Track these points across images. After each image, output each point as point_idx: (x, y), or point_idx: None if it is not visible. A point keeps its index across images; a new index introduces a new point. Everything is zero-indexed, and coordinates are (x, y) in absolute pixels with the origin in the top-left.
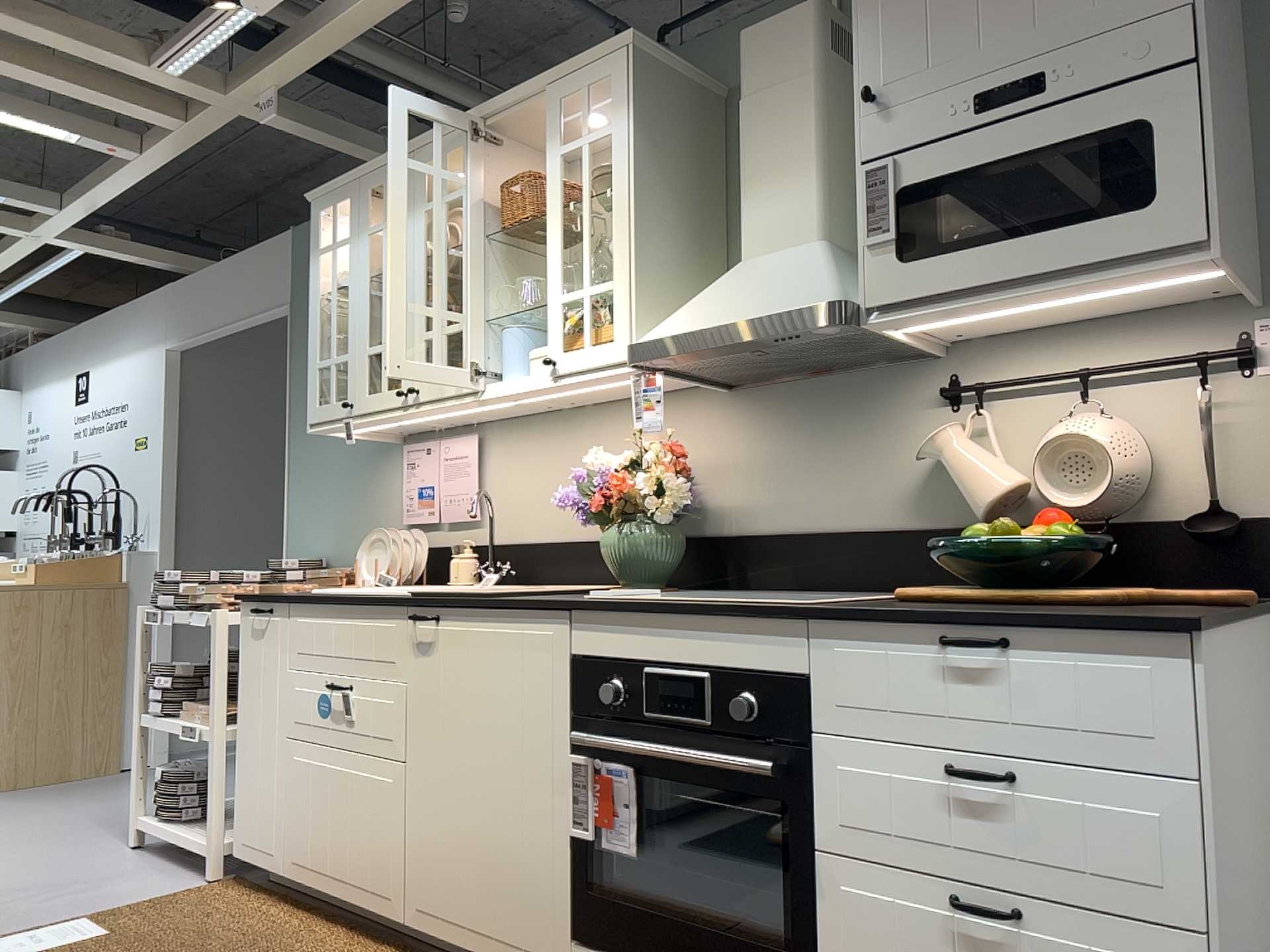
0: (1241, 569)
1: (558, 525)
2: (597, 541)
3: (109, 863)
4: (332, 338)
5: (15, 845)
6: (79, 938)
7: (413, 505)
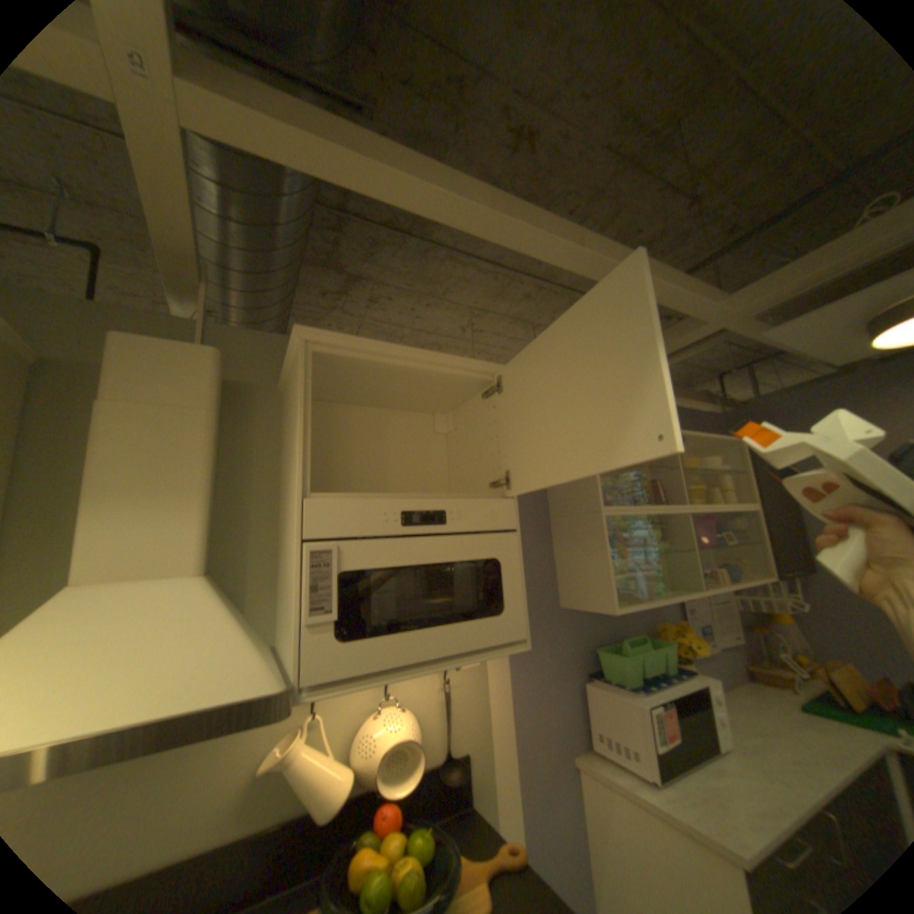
0: (460, 794)
1: None
2: None
3: None
4: None
5: None
6: None
7: None
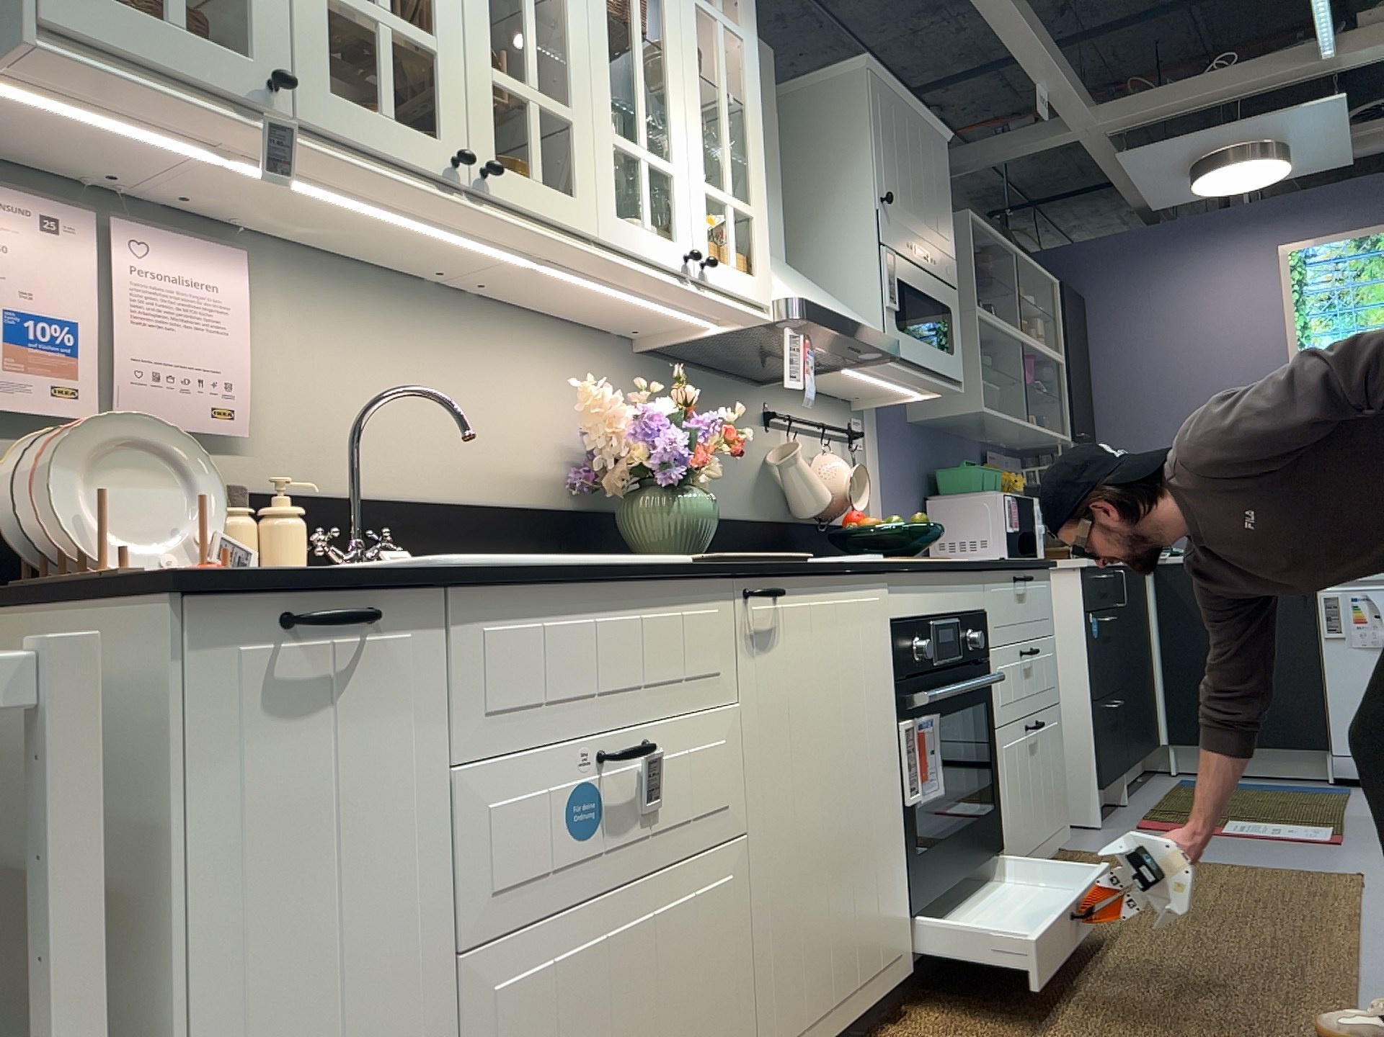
0: None
1: (428, 474)
2: (500, 507)
3: None
4: None
5: None
6: None
7: None
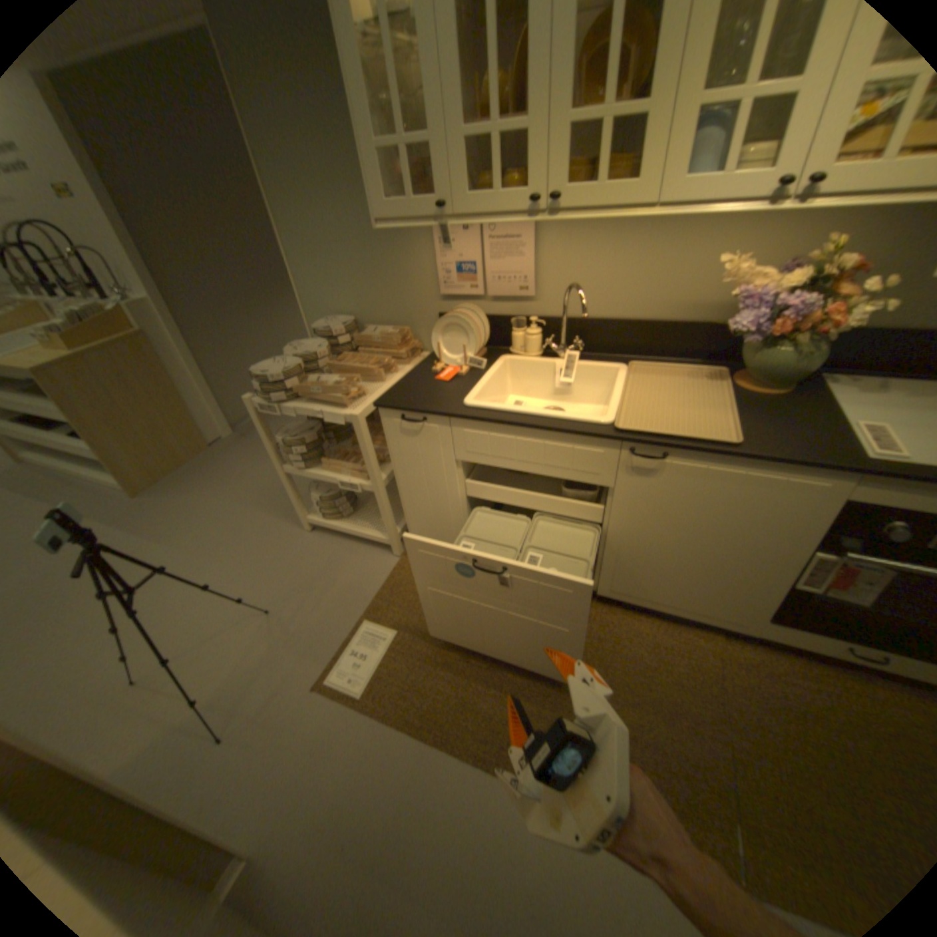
0: None
1: (628, 305)
2: (674, 322)
3: (311, 553)
4: (392, 107)
5: (226, 550)
6: (383, 643)
7: (452, 280)
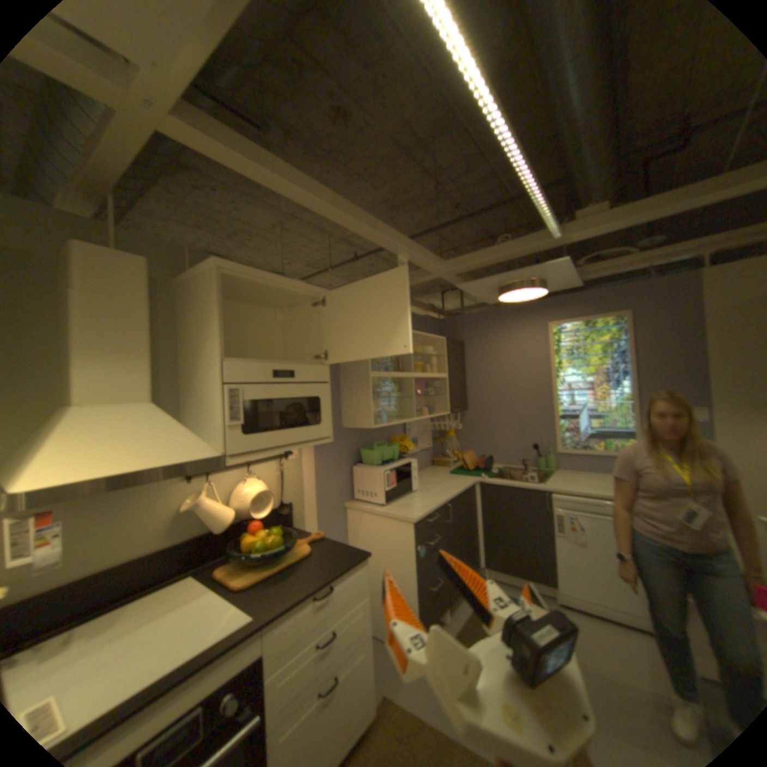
0: (287, 521)
1: None
2: None
3: None
4: None
5: None
6: None
7: None
